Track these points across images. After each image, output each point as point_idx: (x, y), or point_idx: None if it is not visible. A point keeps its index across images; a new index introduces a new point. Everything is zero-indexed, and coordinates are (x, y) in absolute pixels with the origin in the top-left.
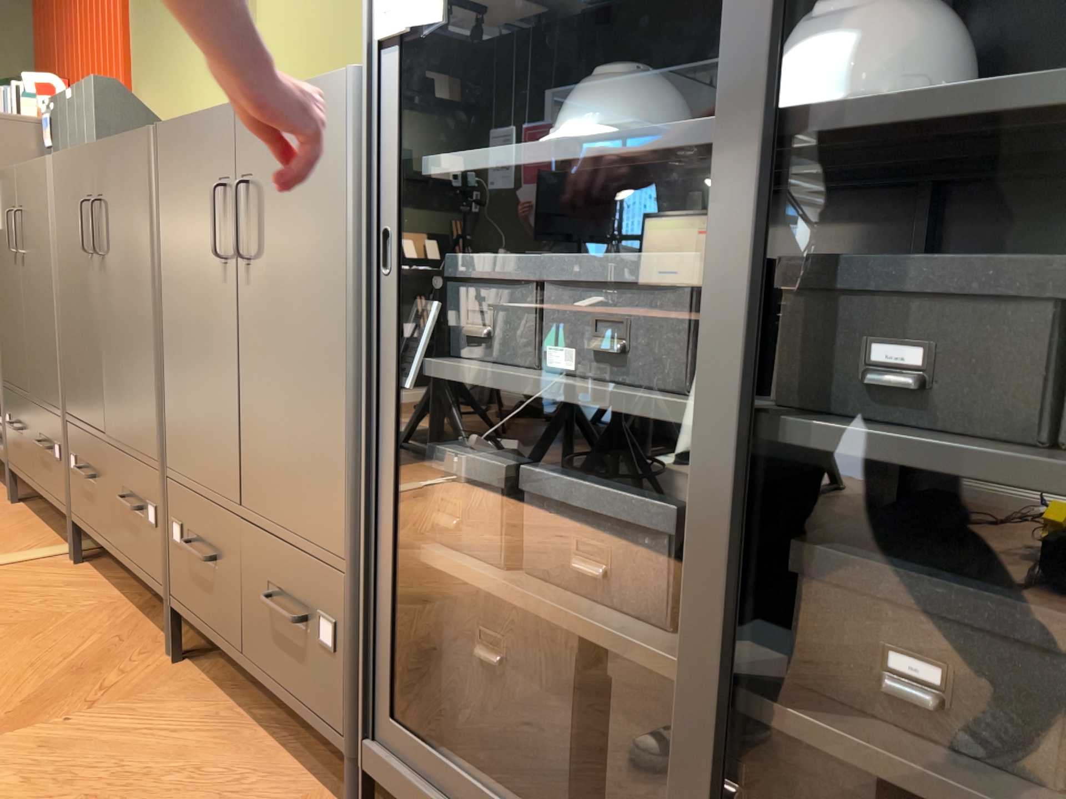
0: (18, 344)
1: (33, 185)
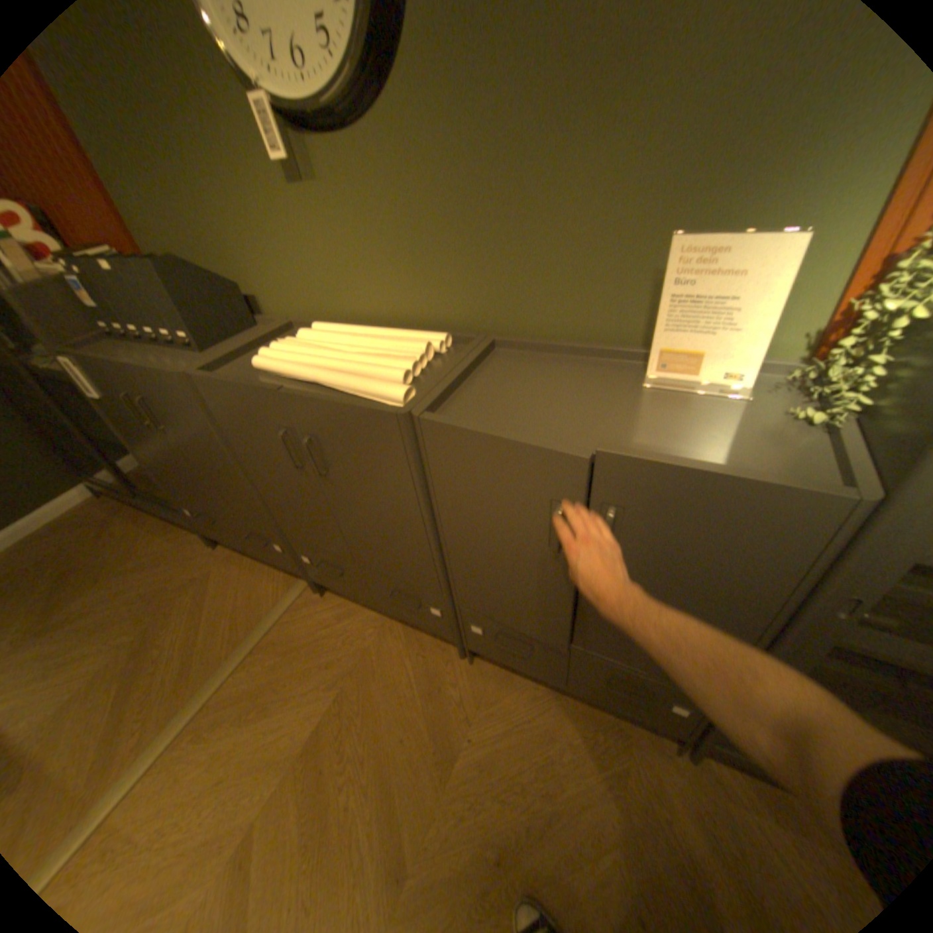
0: (180, 478)
1: (154, 384)
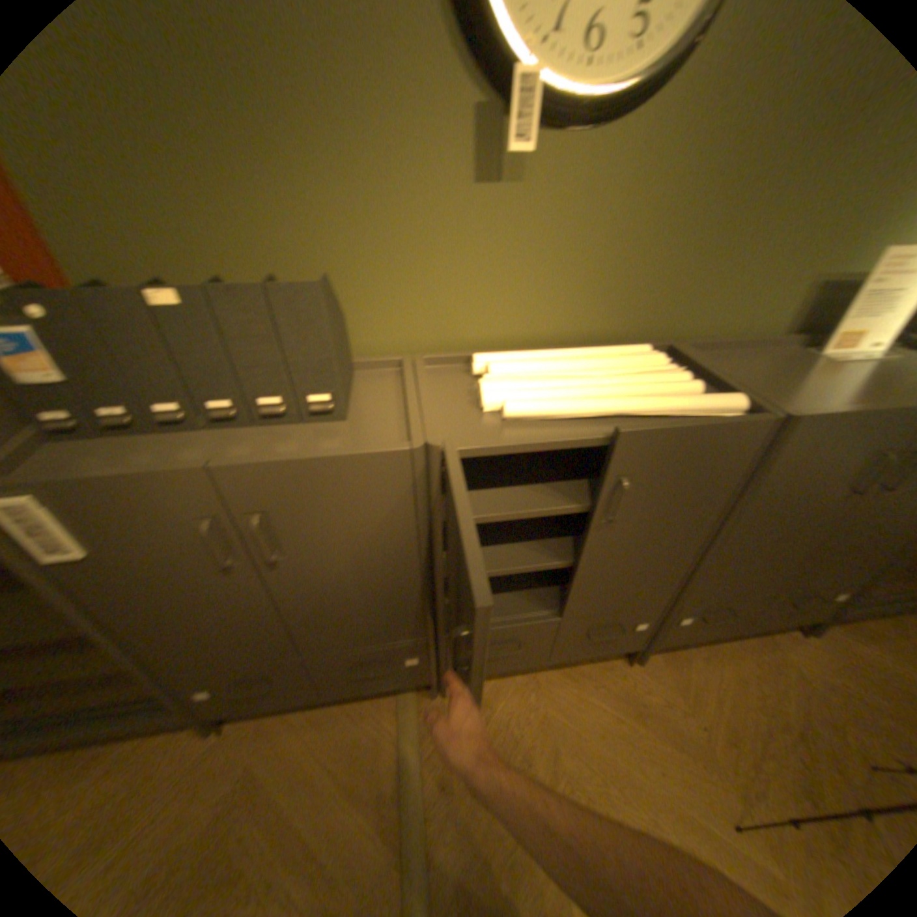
0: (245, 634)
1: (327, 481)
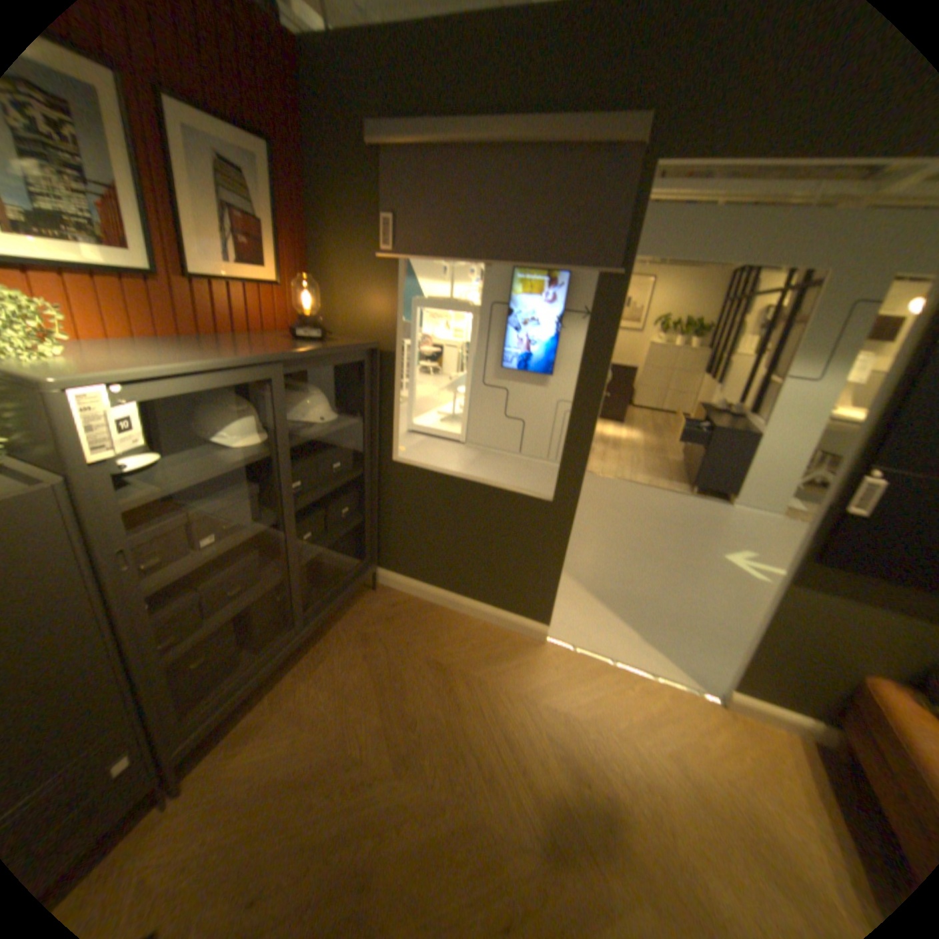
0: None
1: None
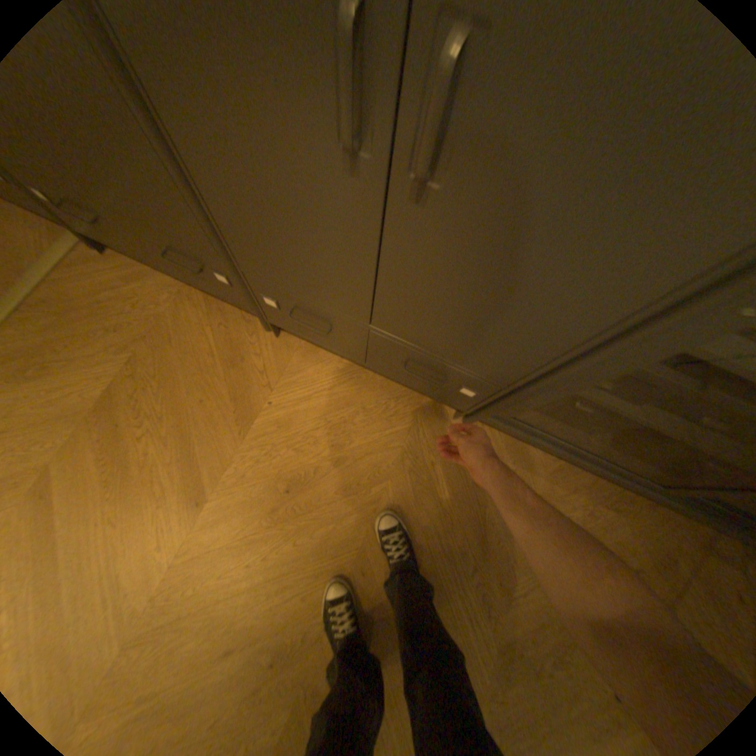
0: None
1: None
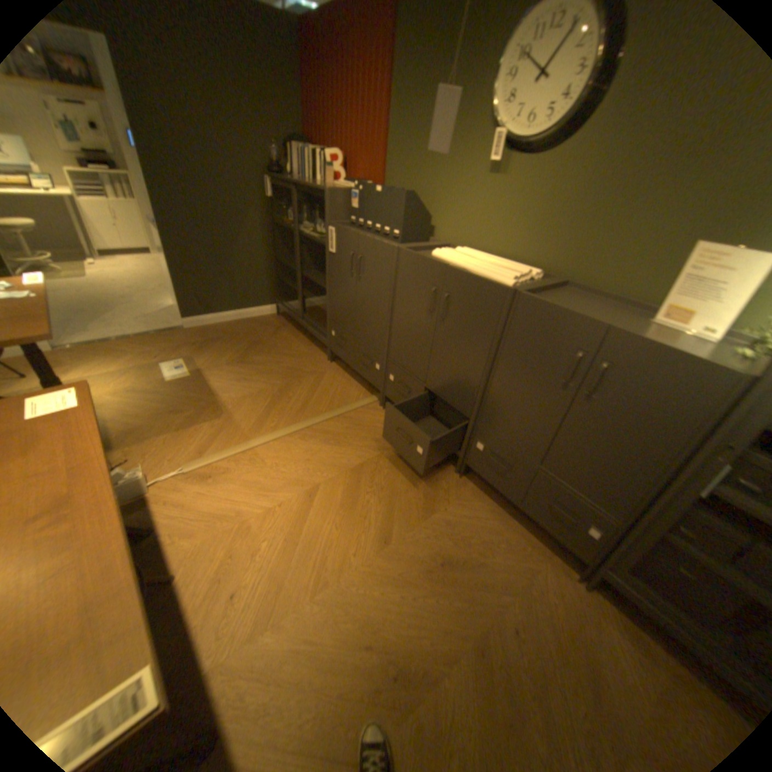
0: (347, 309)
1: (374, 250)
